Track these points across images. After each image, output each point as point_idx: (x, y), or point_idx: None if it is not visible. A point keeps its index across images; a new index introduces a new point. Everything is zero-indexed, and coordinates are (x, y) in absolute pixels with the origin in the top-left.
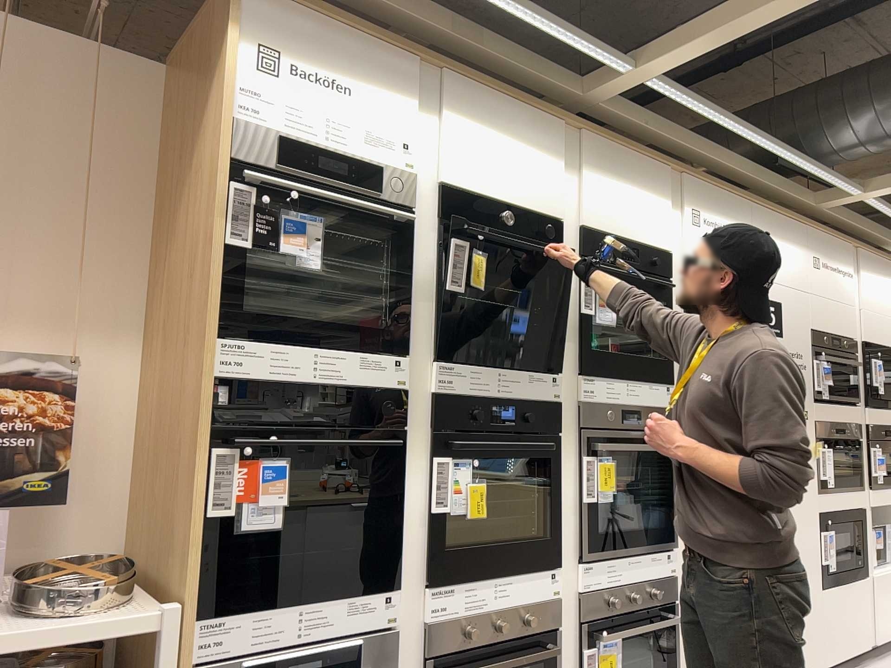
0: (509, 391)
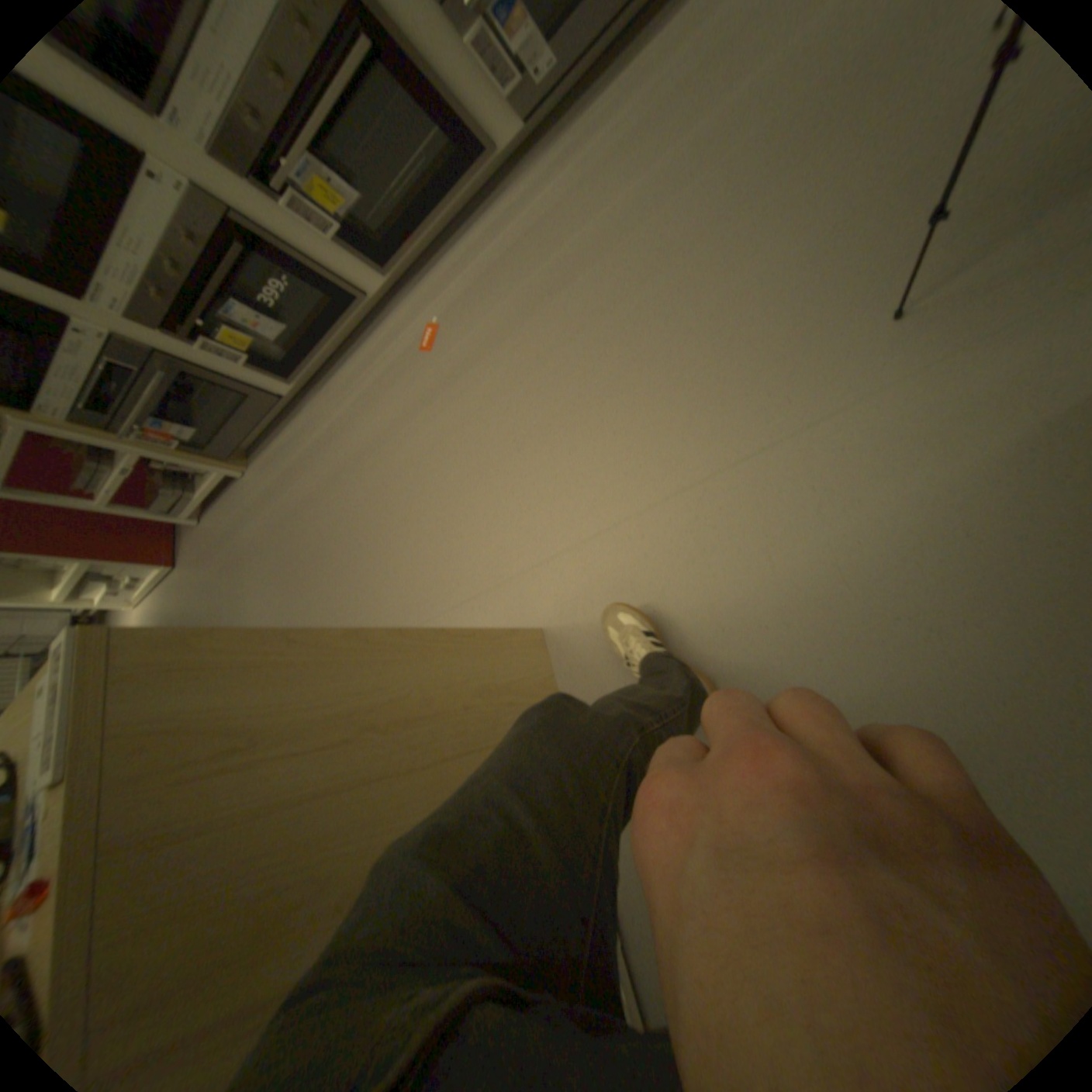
0: None
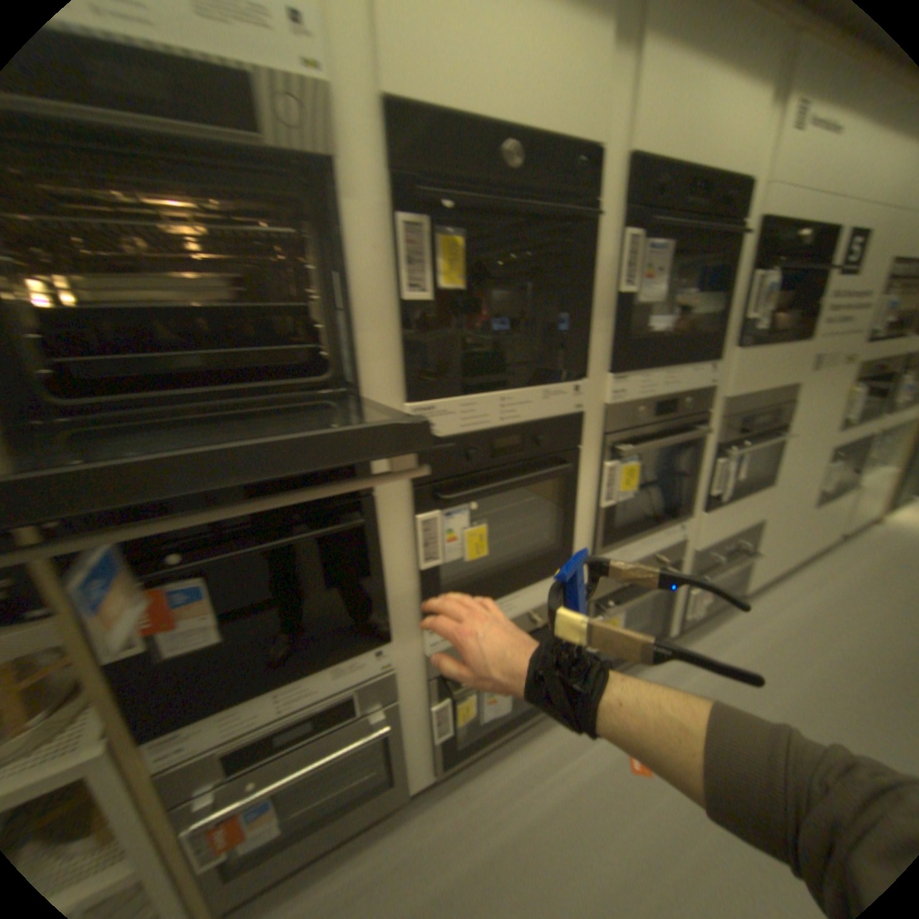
0: (519, 419)
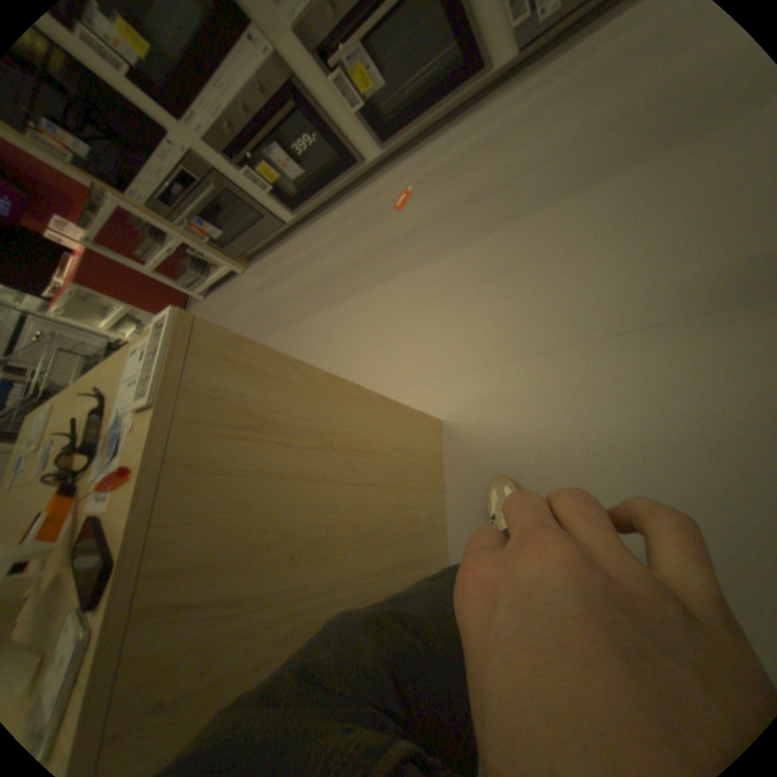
0: None
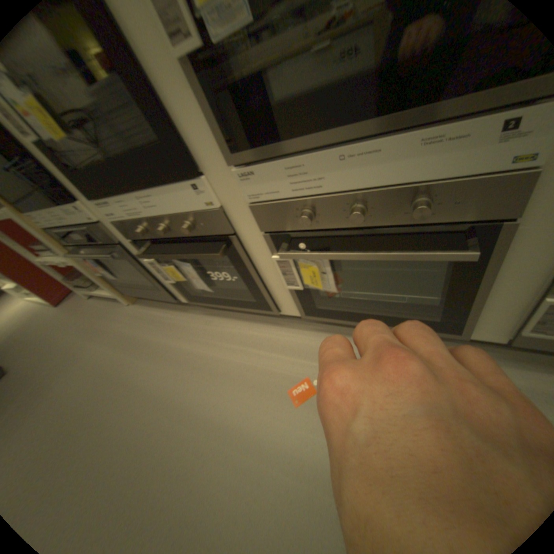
0: None
